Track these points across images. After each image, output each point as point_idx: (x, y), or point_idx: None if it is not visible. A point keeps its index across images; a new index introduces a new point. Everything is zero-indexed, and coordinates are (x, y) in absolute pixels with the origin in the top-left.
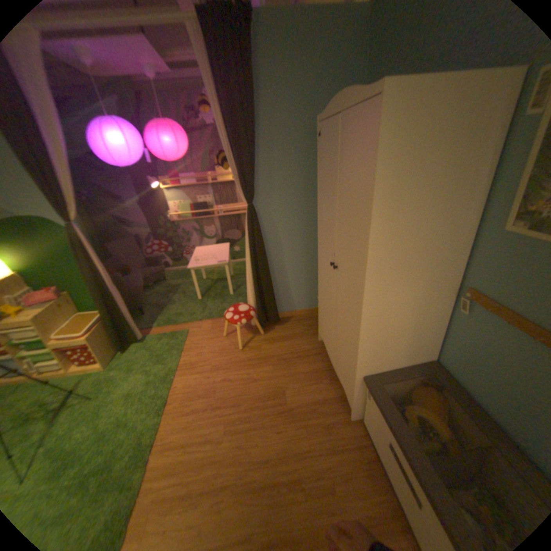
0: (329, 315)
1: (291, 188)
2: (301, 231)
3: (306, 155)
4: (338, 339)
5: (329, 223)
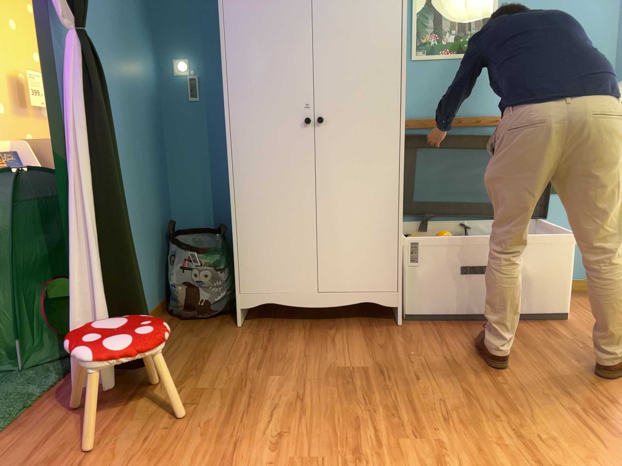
0: (293, 223)
1: (103, 31)
2: (122, 129)
3: None
4: (324, 246)
5: (278, 65)
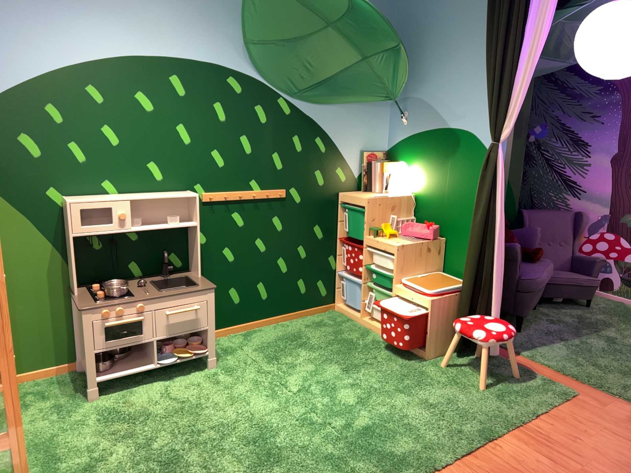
0: None
1: None
2: None
3: None
4: None
5: None
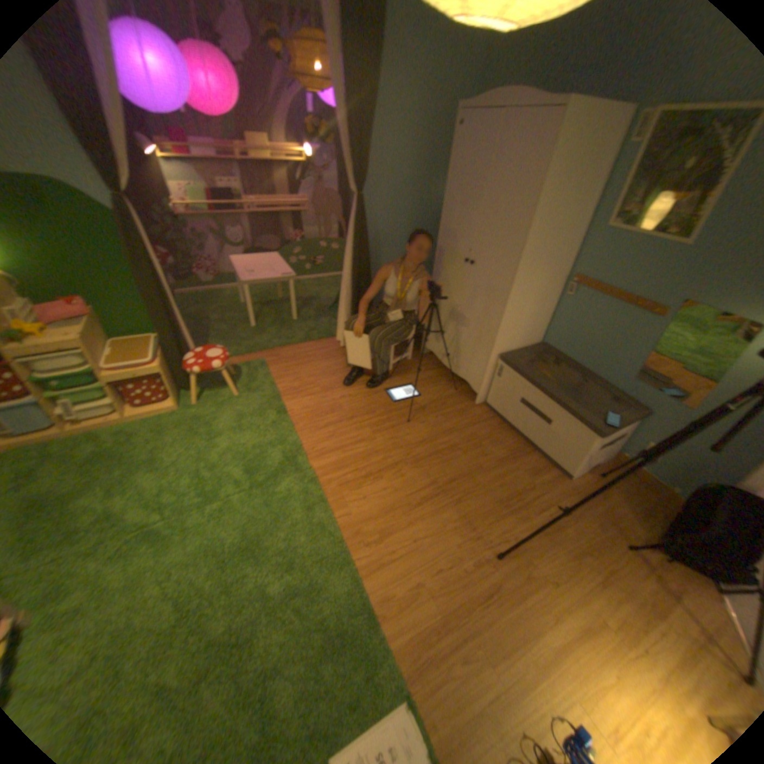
0: (448, 318)
1: (399, 181)
2: (402, 235)
3: (418, 143)
4: (459, 339)
5: (464, 221)
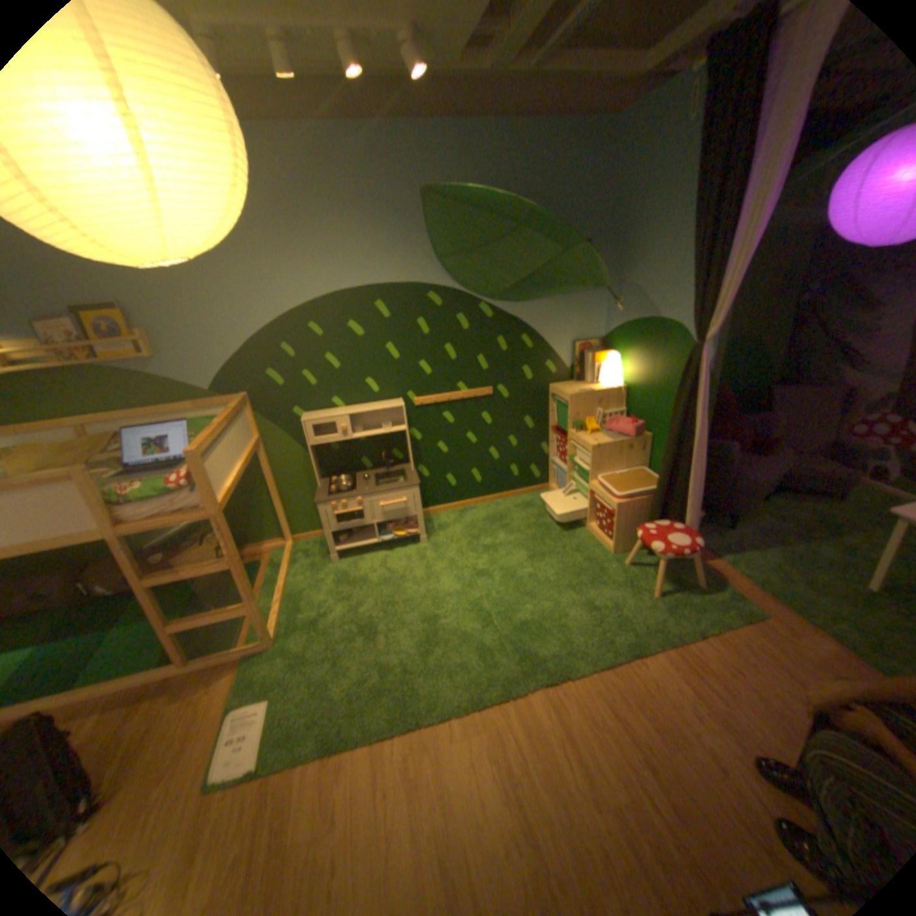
0: None
1: None
2: None
3: None
4: None
5: None
